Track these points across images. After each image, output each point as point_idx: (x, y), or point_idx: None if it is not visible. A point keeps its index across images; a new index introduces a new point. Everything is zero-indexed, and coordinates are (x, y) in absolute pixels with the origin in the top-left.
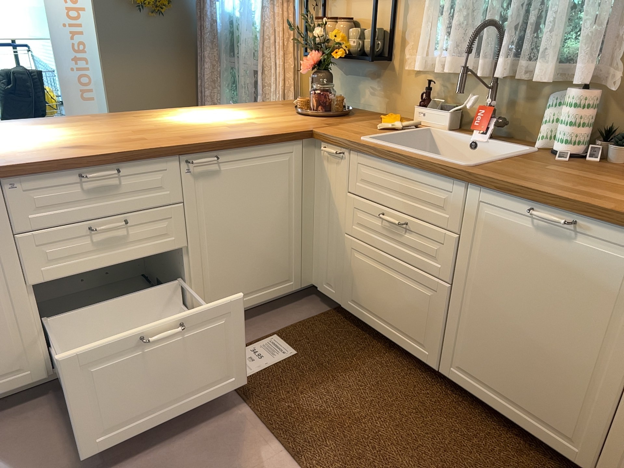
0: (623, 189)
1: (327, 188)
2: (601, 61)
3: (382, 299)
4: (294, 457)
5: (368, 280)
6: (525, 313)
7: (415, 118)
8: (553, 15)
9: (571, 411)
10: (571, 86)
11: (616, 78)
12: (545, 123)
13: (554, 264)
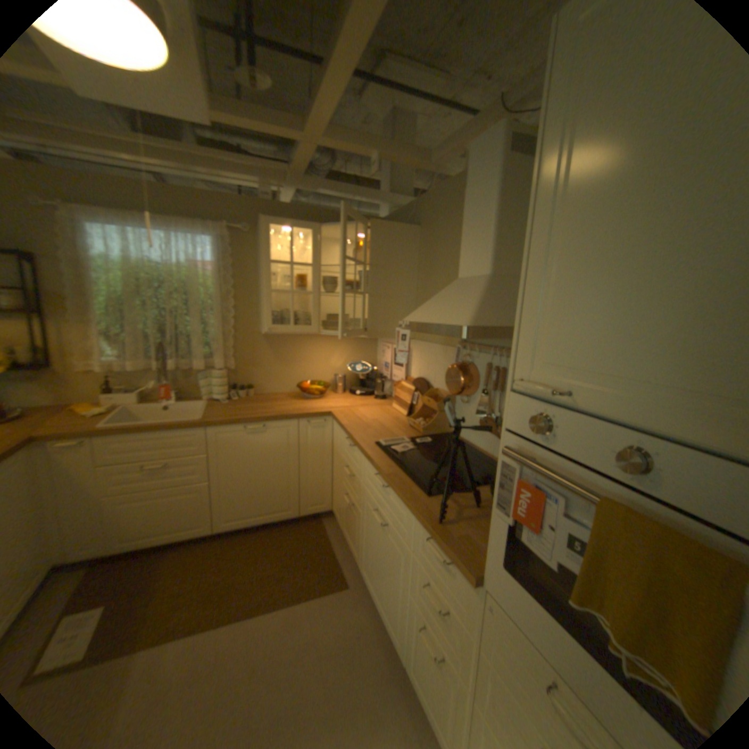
0: (266, 407)
1: (66, 474)
2: (224, 357)
3: (155, 521)
4: (188, 635)
5: (137, 517)
6: (254, 472)
7: (96, 402)
8: (198, 339)
9: (285, 499)
10: (210, 368)
11: (234, 363)
12: (201, 387)
13: (261, 445)
